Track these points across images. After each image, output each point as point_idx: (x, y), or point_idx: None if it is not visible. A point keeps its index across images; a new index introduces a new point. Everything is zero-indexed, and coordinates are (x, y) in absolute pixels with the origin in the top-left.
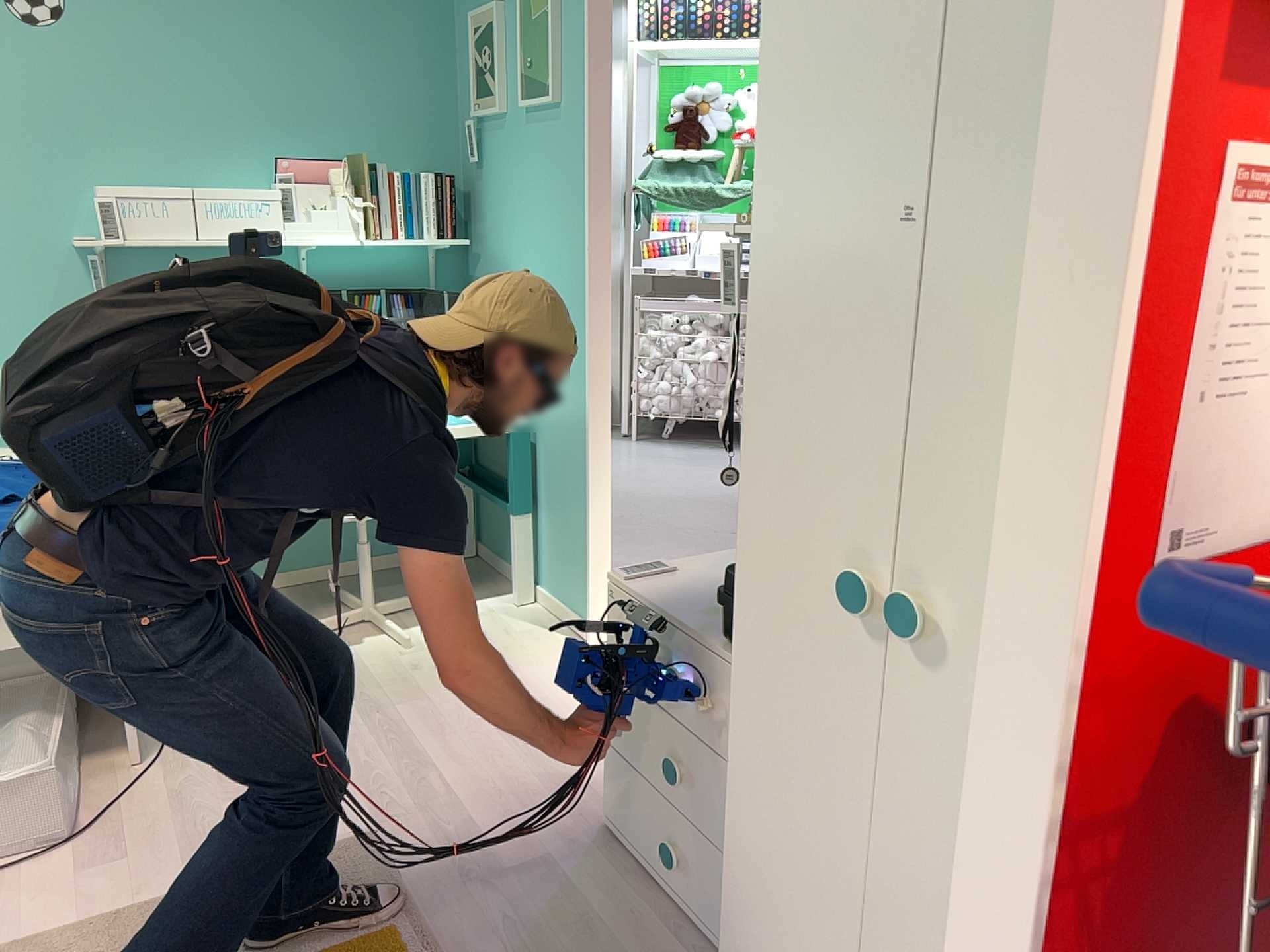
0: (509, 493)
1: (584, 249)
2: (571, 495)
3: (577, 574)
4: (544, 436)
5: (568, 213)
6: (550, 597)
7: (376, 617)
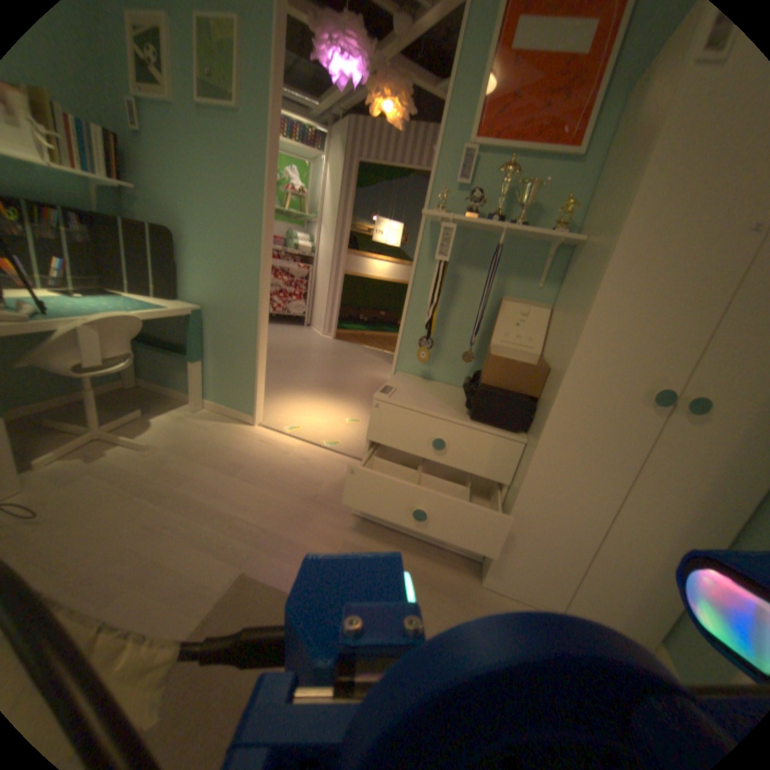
0: (189, 351)
1: (261, 212)
2: (240, 351)
3: (244, 392)
4: (213, 318)
5: (245, 187)
6: (217, 406)
7: (103, 437)
